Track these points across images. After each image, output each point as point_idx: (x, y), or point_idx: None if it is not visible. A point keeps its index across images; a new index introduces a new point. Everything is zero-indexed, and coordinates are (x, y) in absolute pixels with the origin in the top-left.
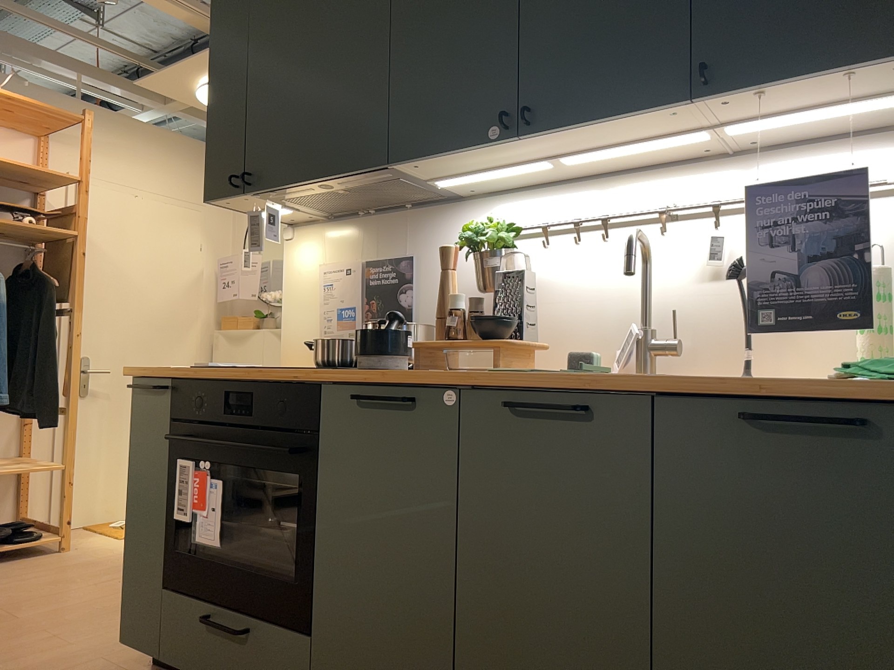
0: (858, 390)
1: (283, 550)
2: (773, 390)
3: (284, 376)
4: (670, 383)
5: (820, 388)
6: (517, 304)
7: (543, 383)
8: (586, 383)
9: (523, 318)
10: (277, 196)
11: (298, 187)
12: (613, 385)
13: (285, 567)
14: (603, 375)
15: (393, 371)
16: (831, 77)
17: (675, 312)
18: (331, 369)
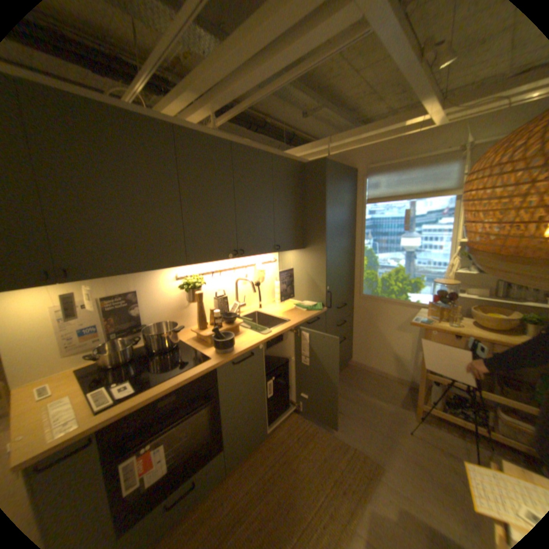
0: (315, 314)
1: (190, 442)
2: (310, 318)
3: (194, 375)
4: (301, 323)
5: (312, 315)
6: (225, 308)
7: (278, 332)
8: (288, 329)
9: (225, 311)
10: (82, 280)
11: (113, 276)
12: (293, 327)
13: (191, 448)
14: (284, 325)
15: (234, 348)
16: (290, 250)
17: (245, 296)
18: (208, 360)
